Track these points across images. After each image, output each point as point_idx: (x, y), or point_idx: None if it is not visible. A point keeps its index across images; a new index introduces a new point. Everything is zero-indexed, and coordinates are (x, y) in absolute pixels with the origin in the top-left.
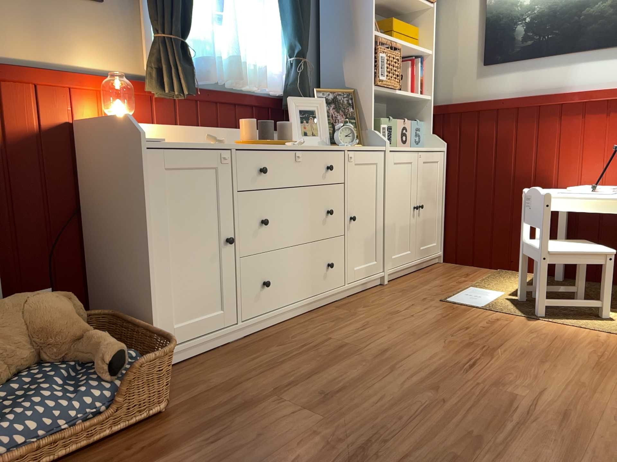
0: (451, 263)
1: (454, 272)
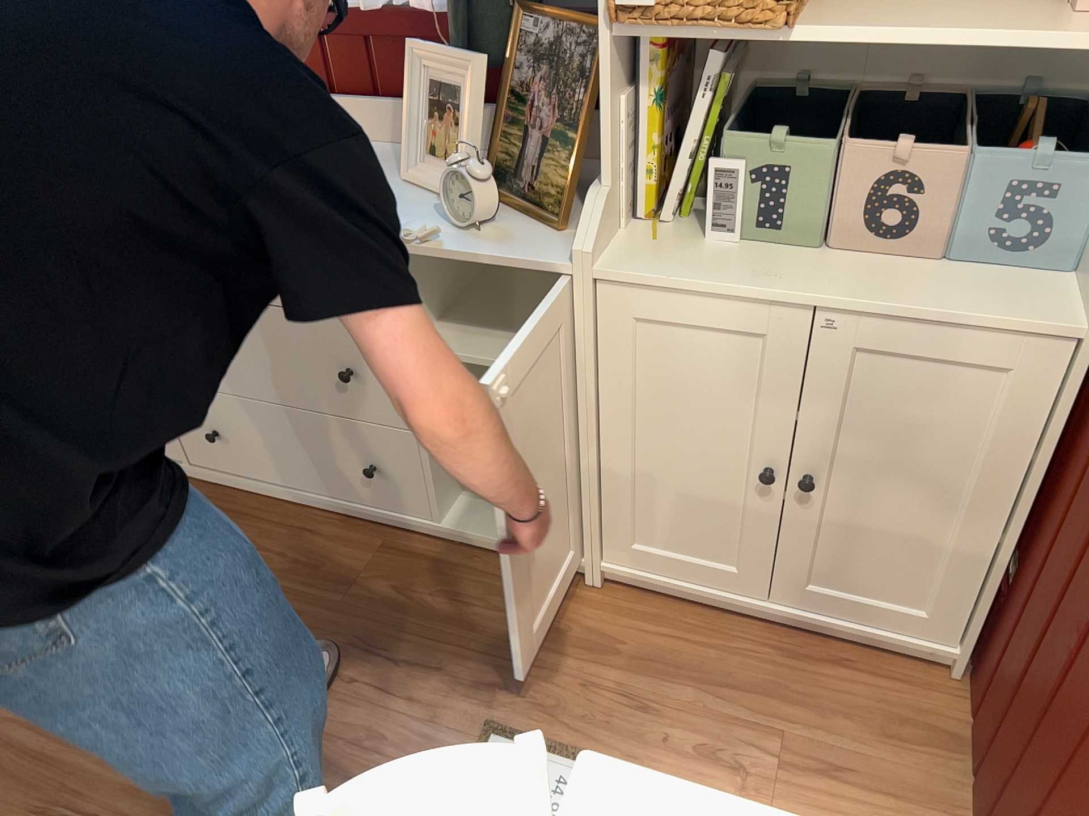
0: (970, 708)
1: (850, 731)
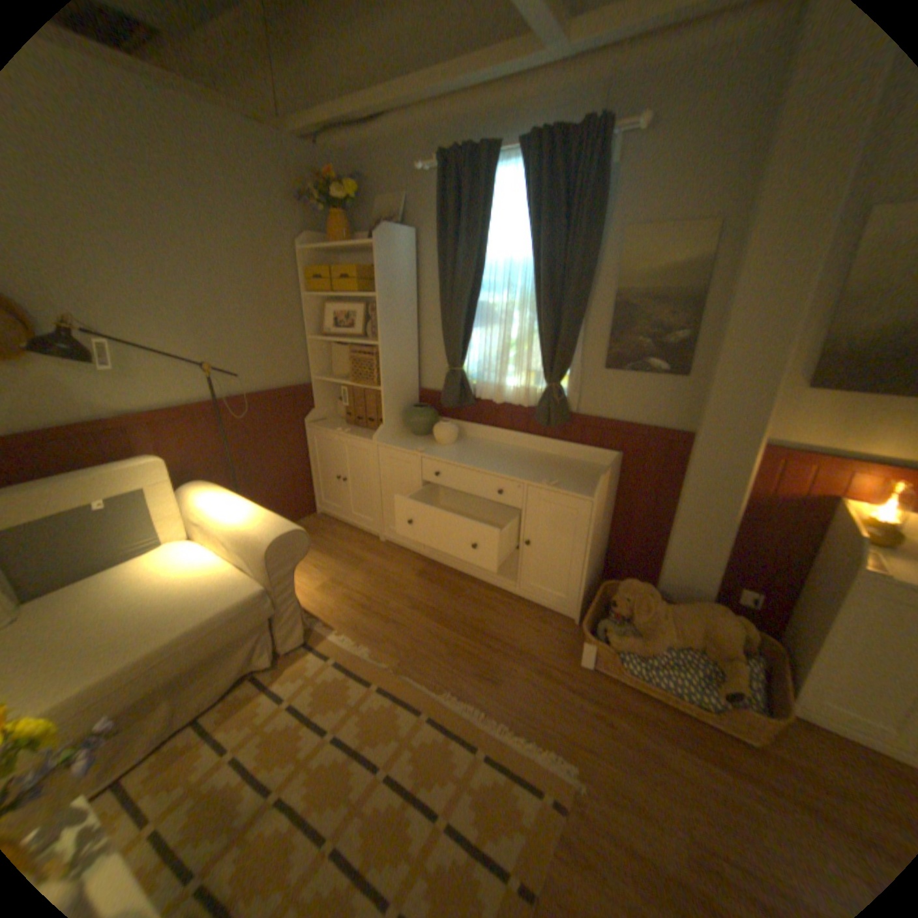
0: None
1: None
